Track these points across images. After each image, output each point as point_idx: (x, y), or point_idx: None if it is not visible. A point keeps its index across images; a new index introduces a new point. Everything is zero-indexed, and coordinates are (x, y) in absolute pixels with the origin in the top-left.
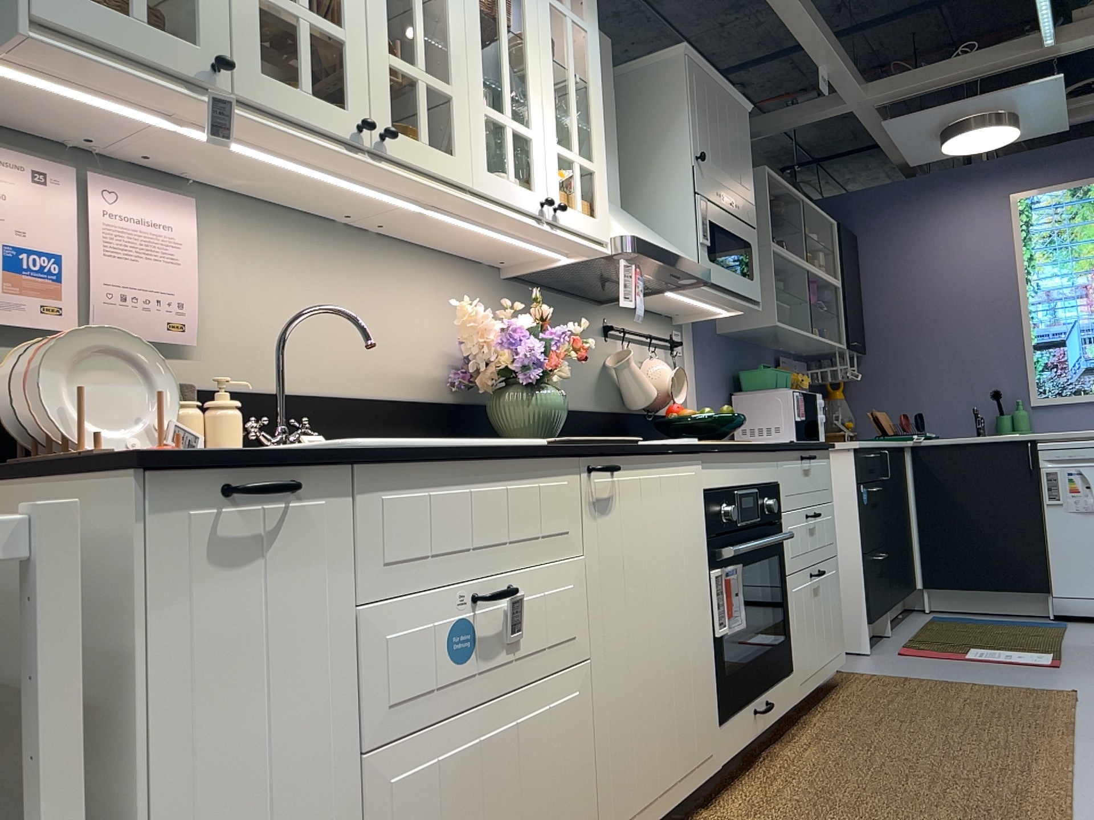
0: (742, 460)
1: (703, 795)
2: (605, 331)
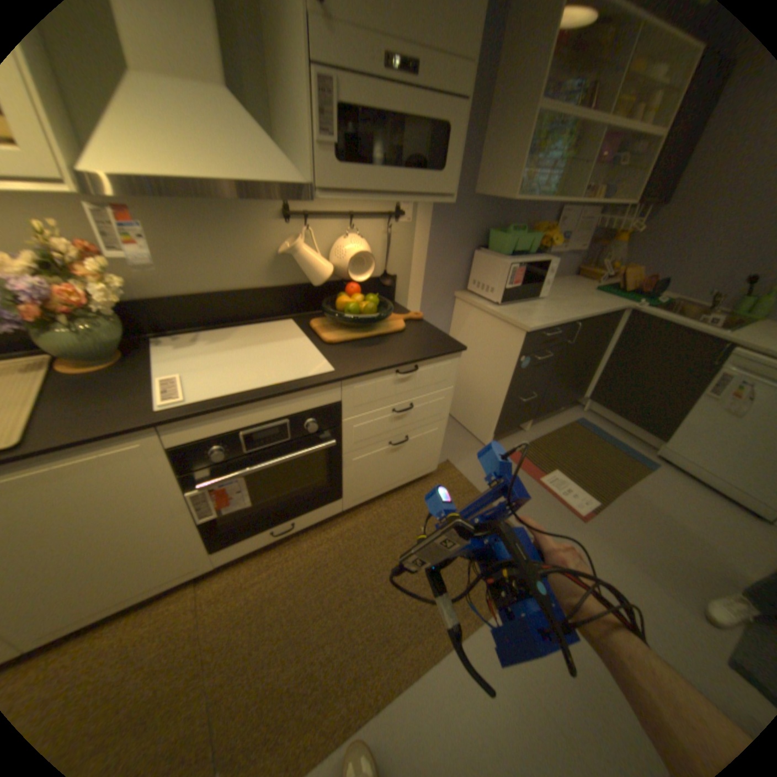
0: (256, 407)
1: (188, 583)
2: (281, 215)
